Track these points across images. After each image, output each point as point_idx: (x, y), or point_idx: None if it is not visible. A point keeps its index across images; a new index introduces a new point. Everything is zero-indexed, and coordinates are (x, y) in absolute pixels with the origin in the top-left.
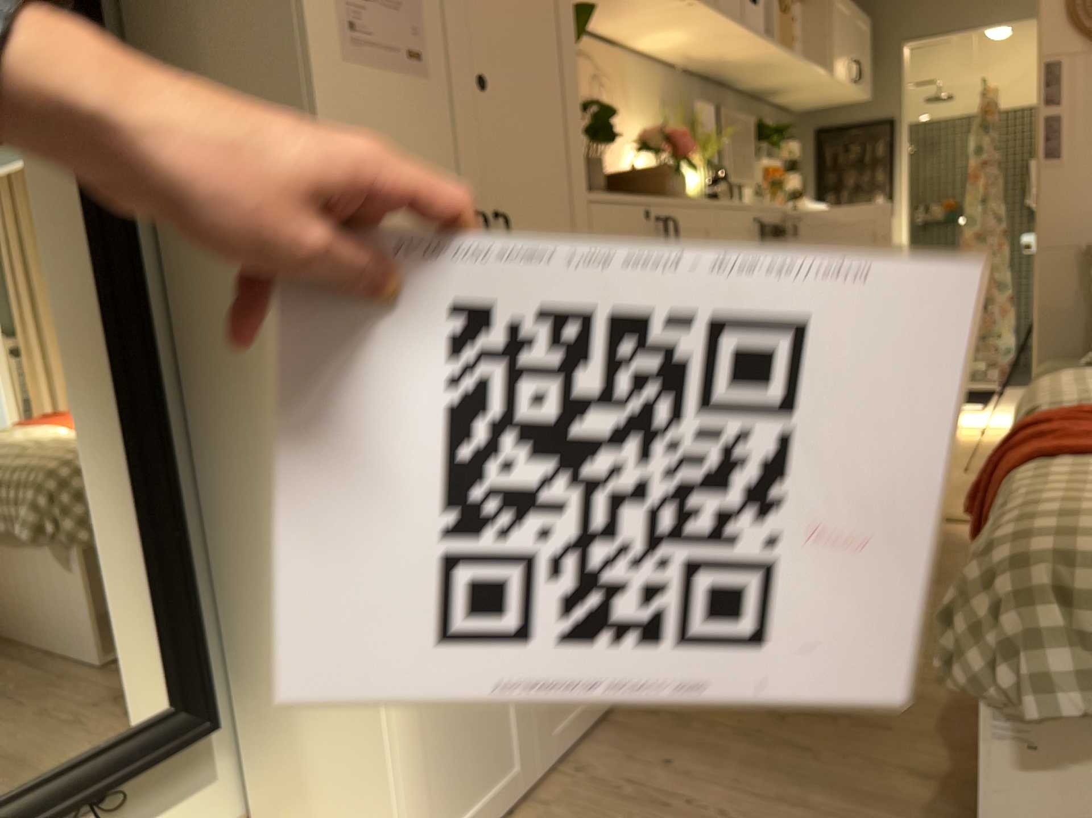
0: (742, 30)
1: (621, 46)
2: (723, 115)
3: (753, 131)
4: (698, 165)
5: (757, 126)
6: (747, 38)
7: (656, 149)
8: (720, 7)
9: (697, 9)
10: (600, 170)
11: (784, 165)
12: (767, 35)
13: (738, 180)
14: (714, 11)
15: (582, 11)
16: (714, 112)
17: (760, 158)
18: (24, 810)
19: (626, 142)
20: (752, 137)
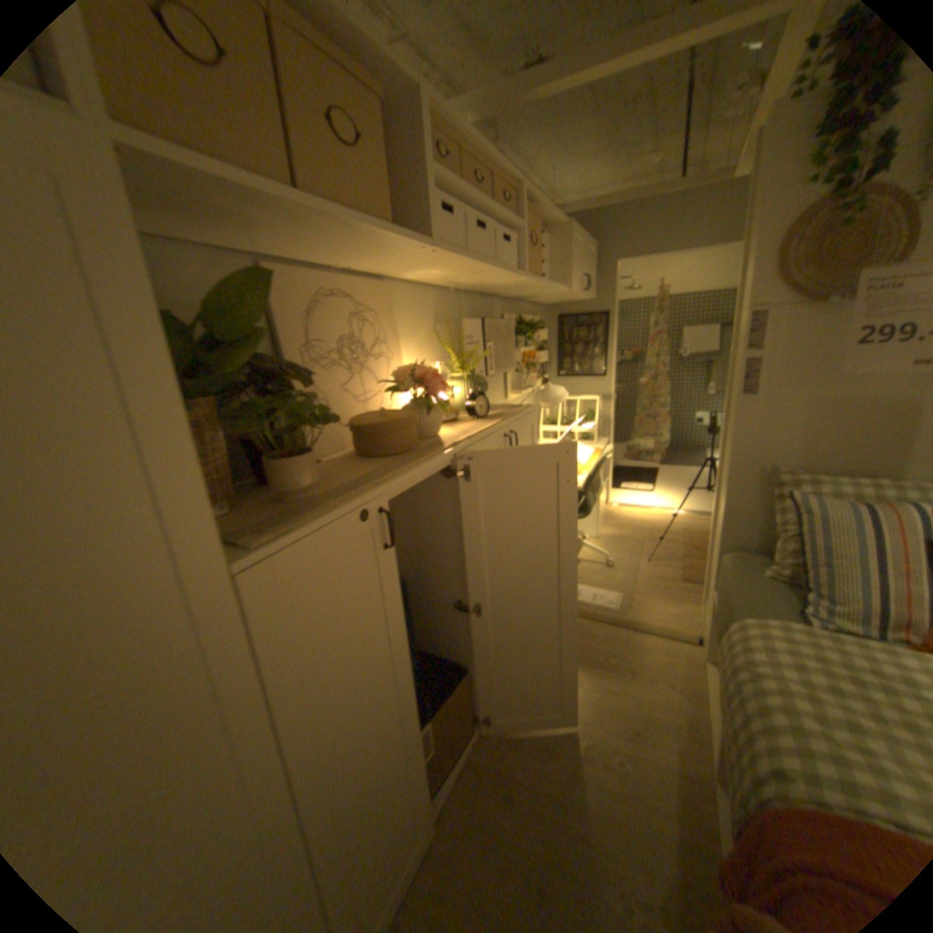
0: (494, 268)
1: (388, 279)
2: (491, 318)
3: (515, 326)
4: (461, 379)
5: (518, 322)
6: (501, 273)
7: (410, 388)
8: (469, 252)
9: (445, 255)
10: (307, 467)
11: (537, 344)
12: (518, 269)
13: (500, 372)
14: (462, 256)
15: (261, 278)
16: (484, 318)
17: (520, 344)
18: None
19: (382, 380)
20: (514, 331)
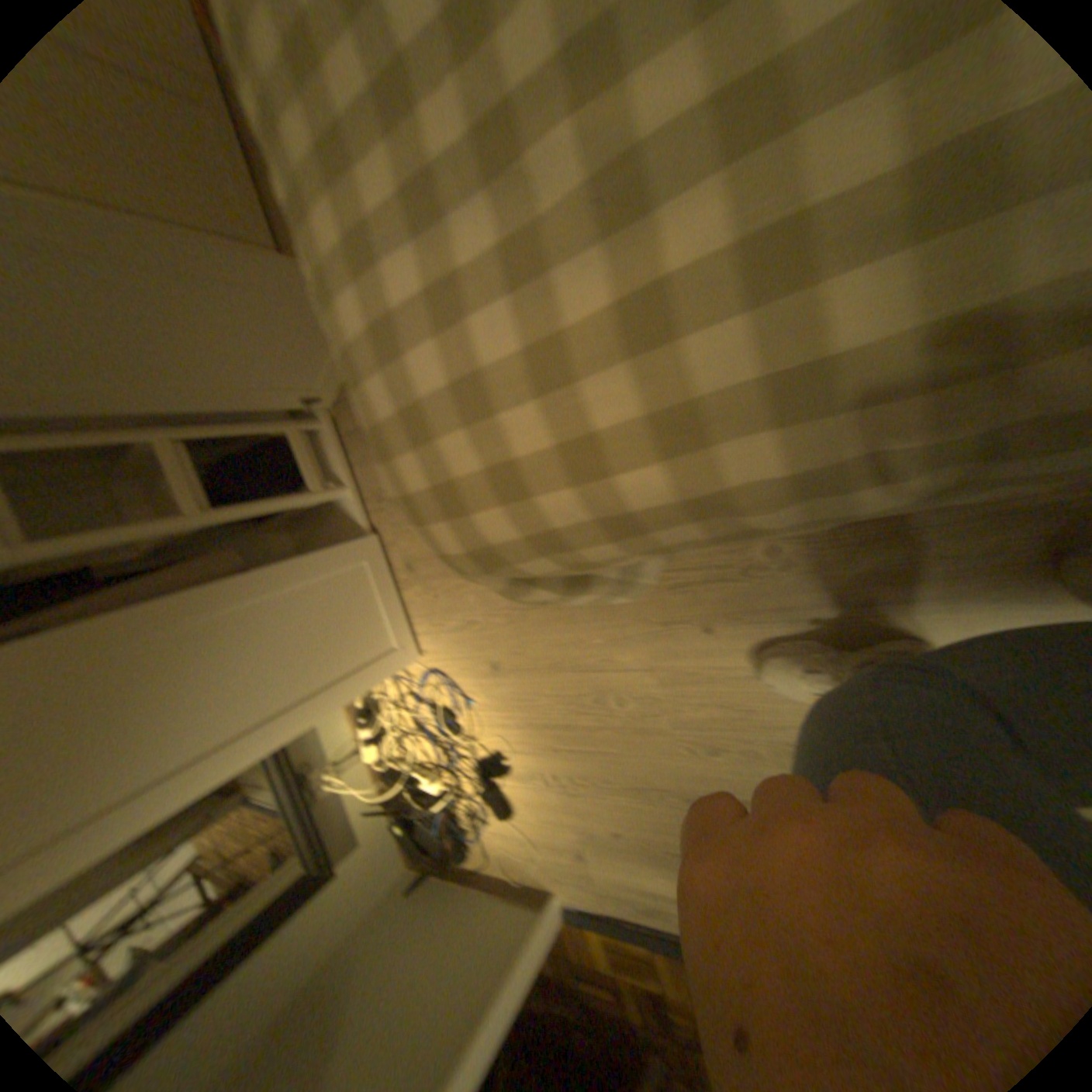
0: None
1: None
2: None
3: None
4: None
5: None
6: None
7: None
8: None
9: None
10: None
11: None
12: None
13: None
14: None
15: None
16: None
17: None
18: (303, 819)
19: None
20: None
